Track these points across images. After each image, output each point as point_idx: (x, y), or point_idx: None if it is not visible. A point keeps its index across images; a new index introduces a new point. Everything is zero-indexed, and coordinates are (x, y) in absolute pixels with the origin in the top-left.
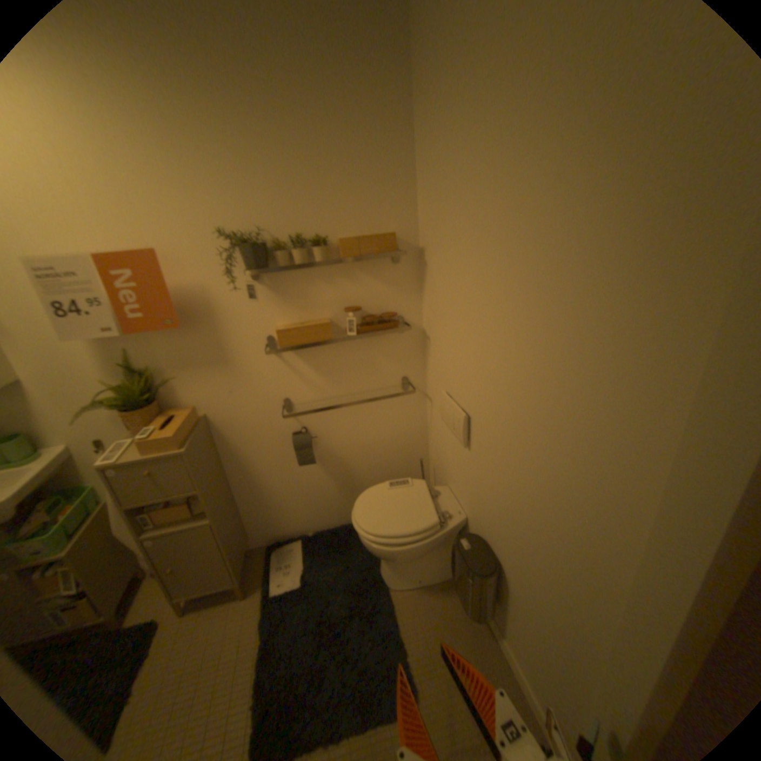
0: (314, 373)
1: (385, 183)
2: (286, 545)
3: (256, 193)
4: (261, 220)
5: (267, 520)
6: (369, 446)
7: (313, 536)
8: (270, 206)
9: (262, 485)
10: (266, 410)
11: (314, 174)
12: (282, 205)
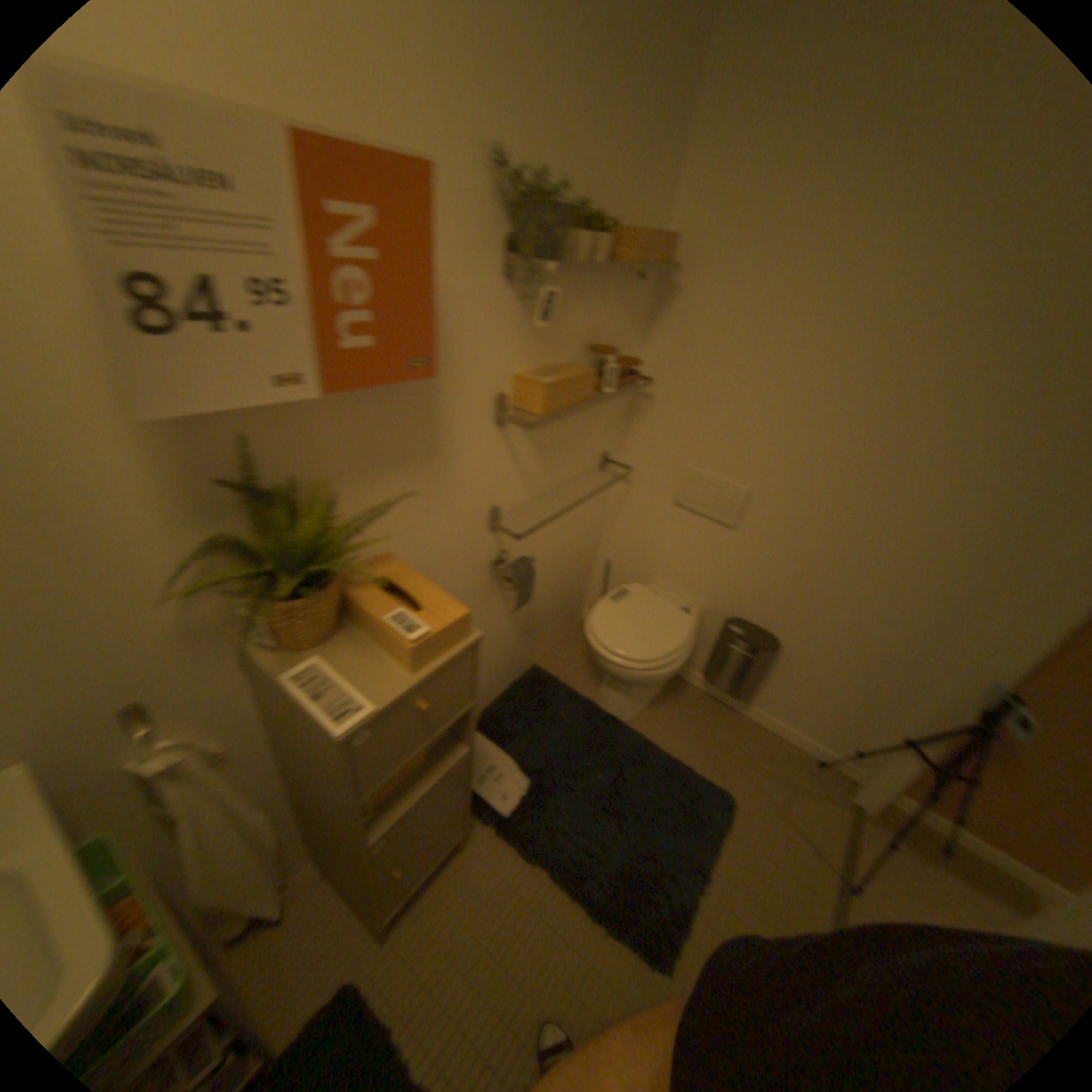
0: (535, 459)
1: (668, 144)
2: None
3: (551, 87)
4: (545, 153)
5: None
6: (557, 561)
7: (490, 716)
8: (560, 127)
9: None
10: (470, 533)
11: (618, 88)
12: (574, 132)
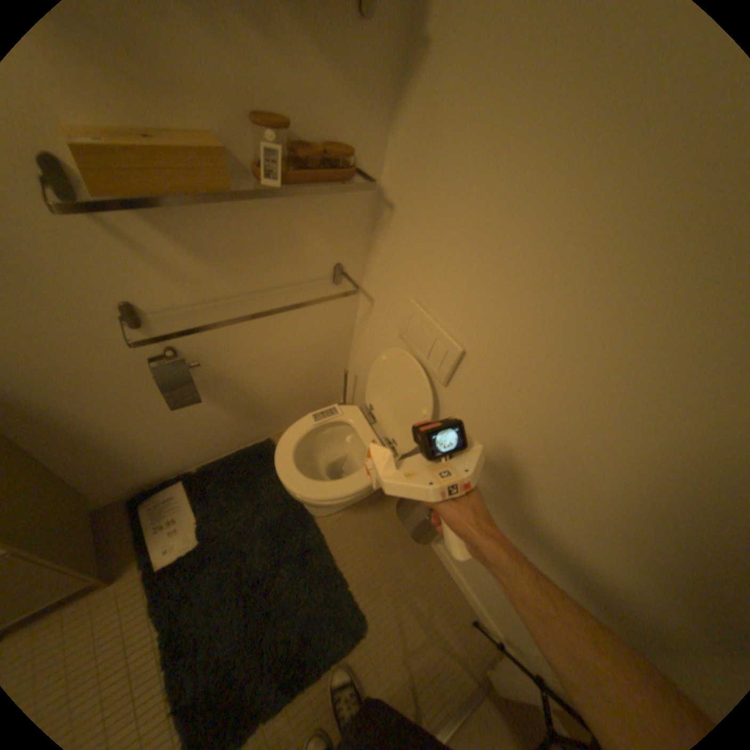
0: (182, 253)
1: None
2: (159, 492)
3: None
4: None
5: (119, 472)
6: (277, 360)
7: (200, 473)
8: None
9: (100, 436)
10: (79, 324)
11: None
12: None
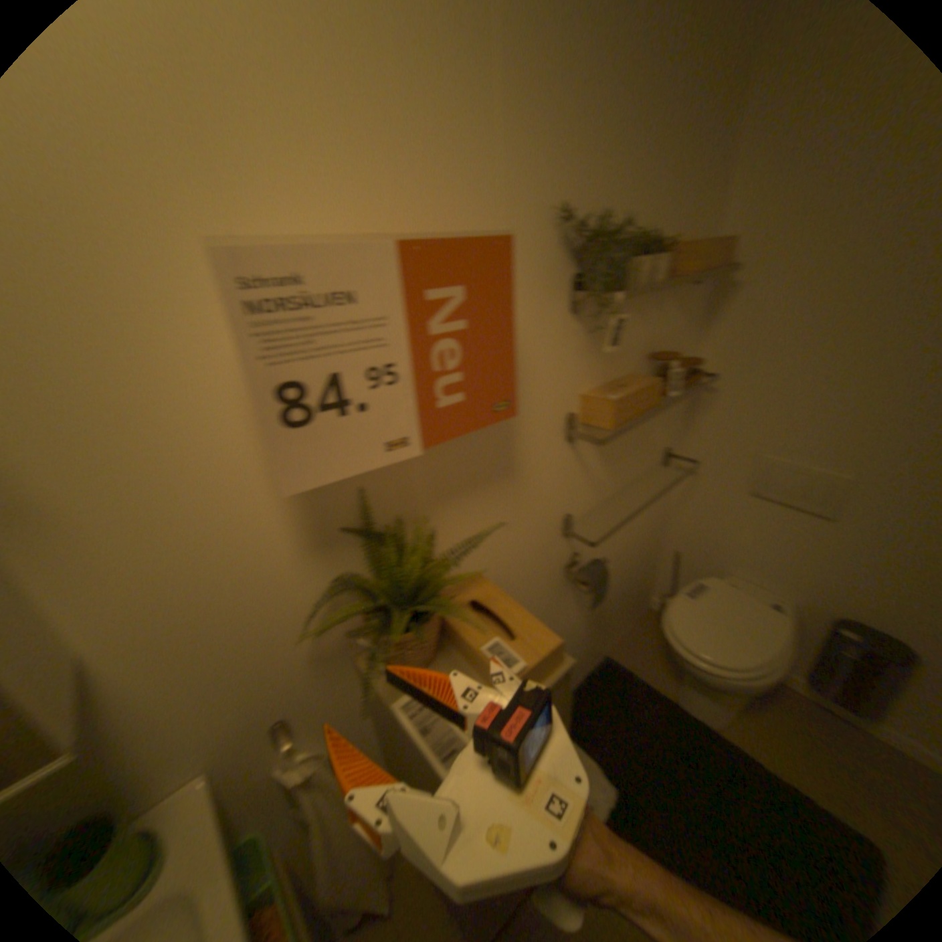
0: (600, 465)
1: (713, 158)
2: None
3: (603, 142)
4: (600, 198)
5: None
6: (623, 556)
7: None
8: (613, 172)
9: None
10: (543, 542)
11: (664, 124)
12: (625, 173)
